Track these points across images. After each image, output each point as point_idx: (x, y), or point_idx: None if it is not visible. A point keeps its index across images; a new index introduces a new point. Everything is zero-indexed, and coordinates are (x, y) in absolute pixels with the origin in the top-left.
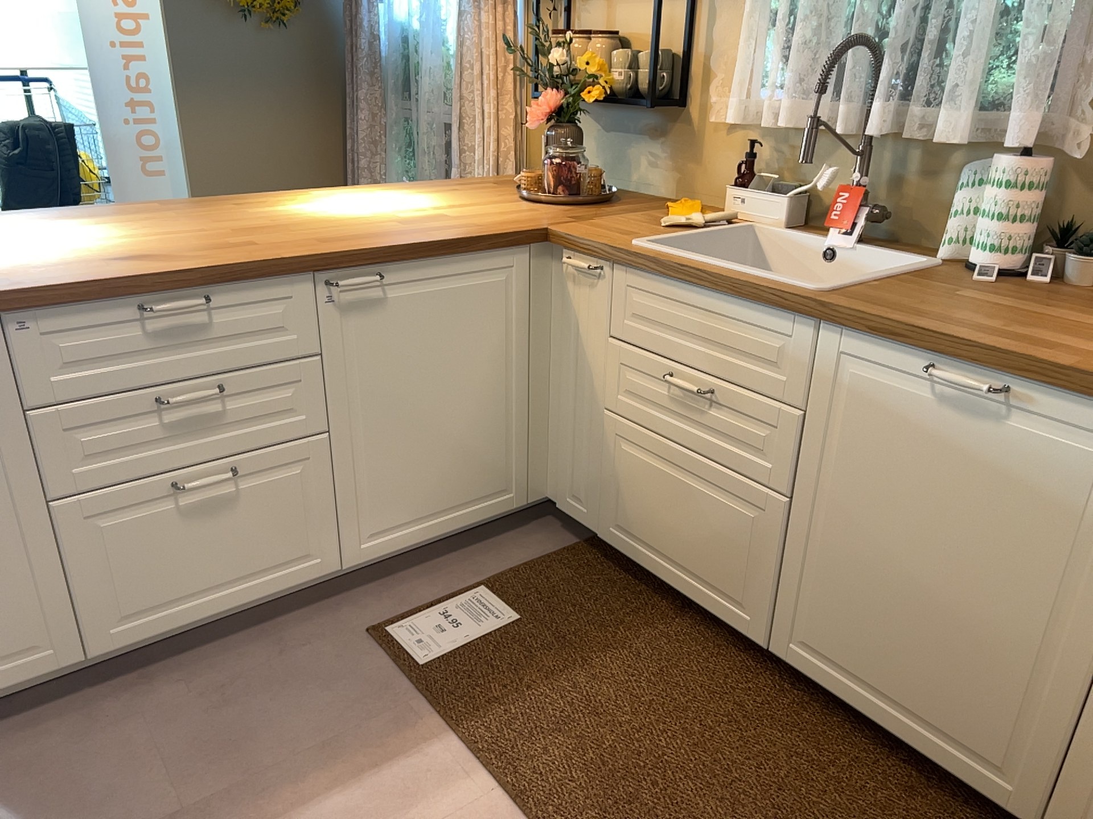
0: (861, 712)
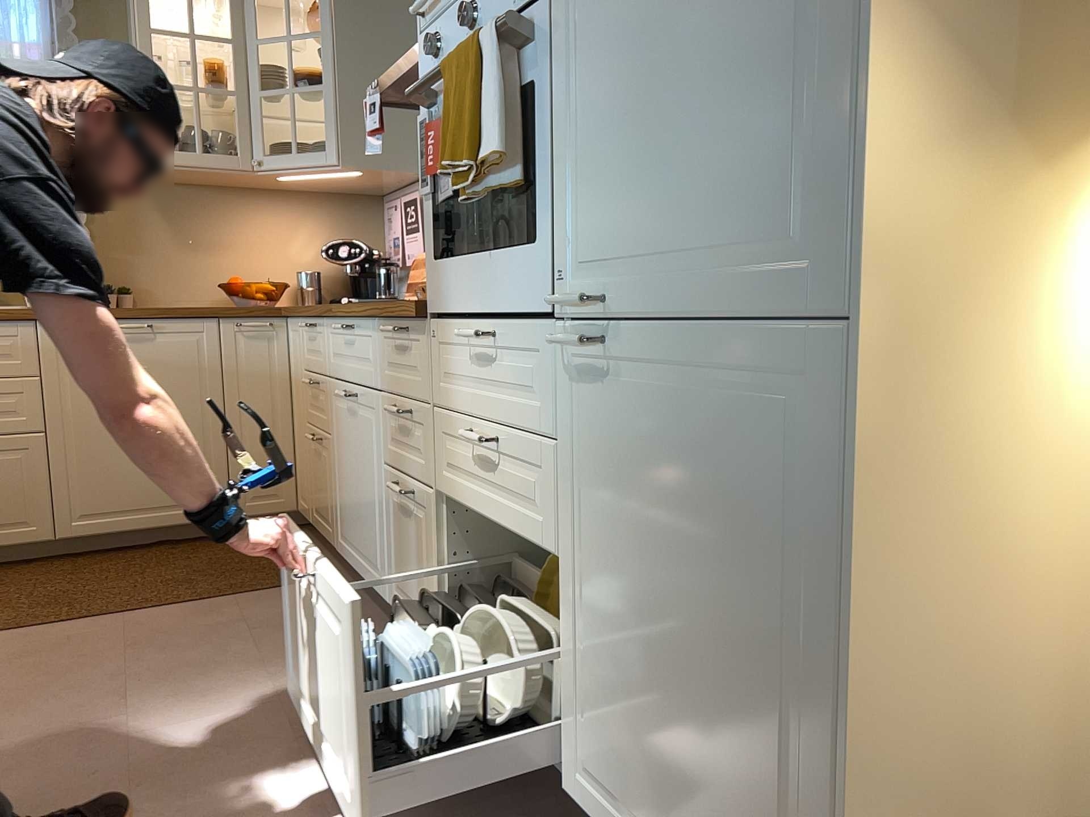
0: (131, 530)
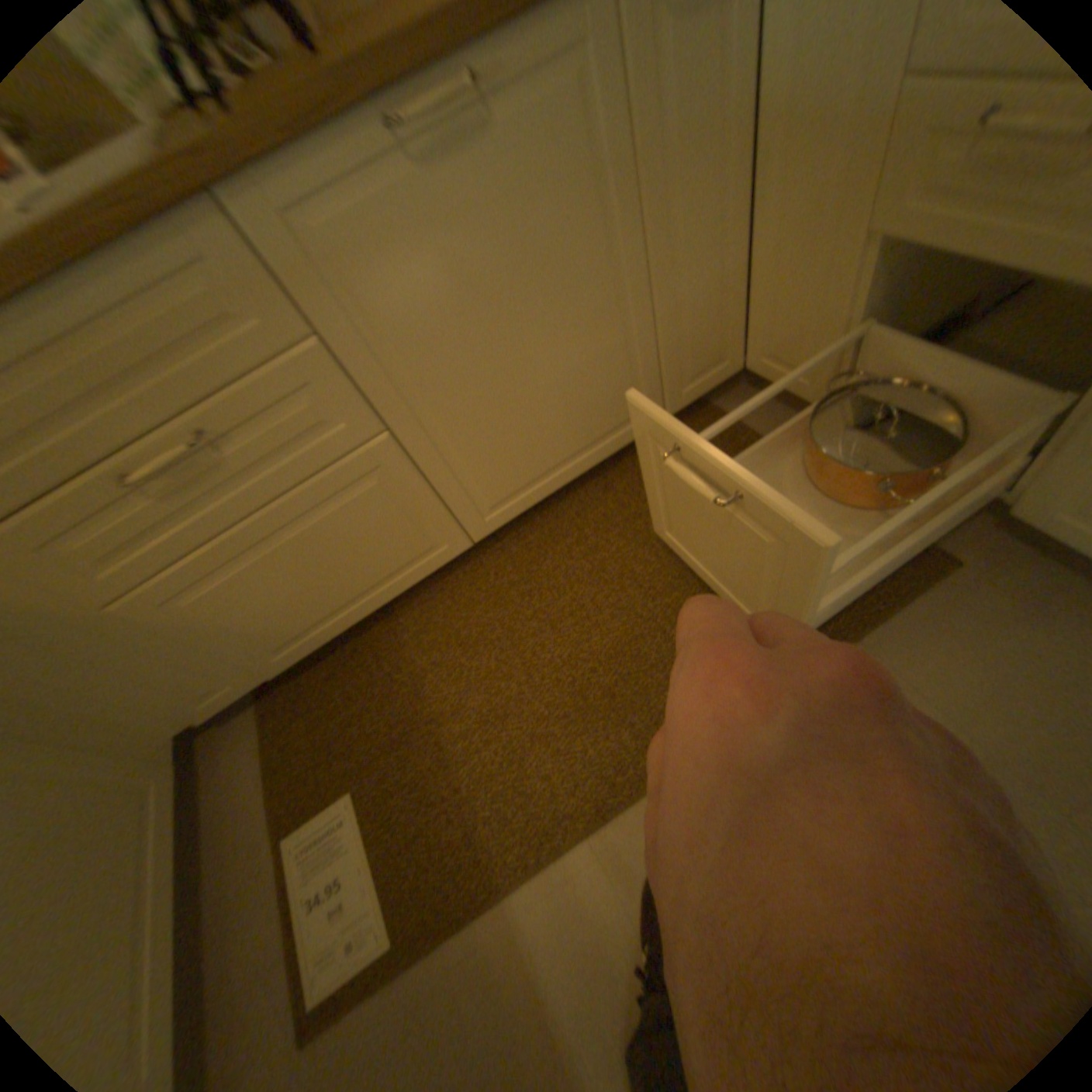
0: (553, 491)
